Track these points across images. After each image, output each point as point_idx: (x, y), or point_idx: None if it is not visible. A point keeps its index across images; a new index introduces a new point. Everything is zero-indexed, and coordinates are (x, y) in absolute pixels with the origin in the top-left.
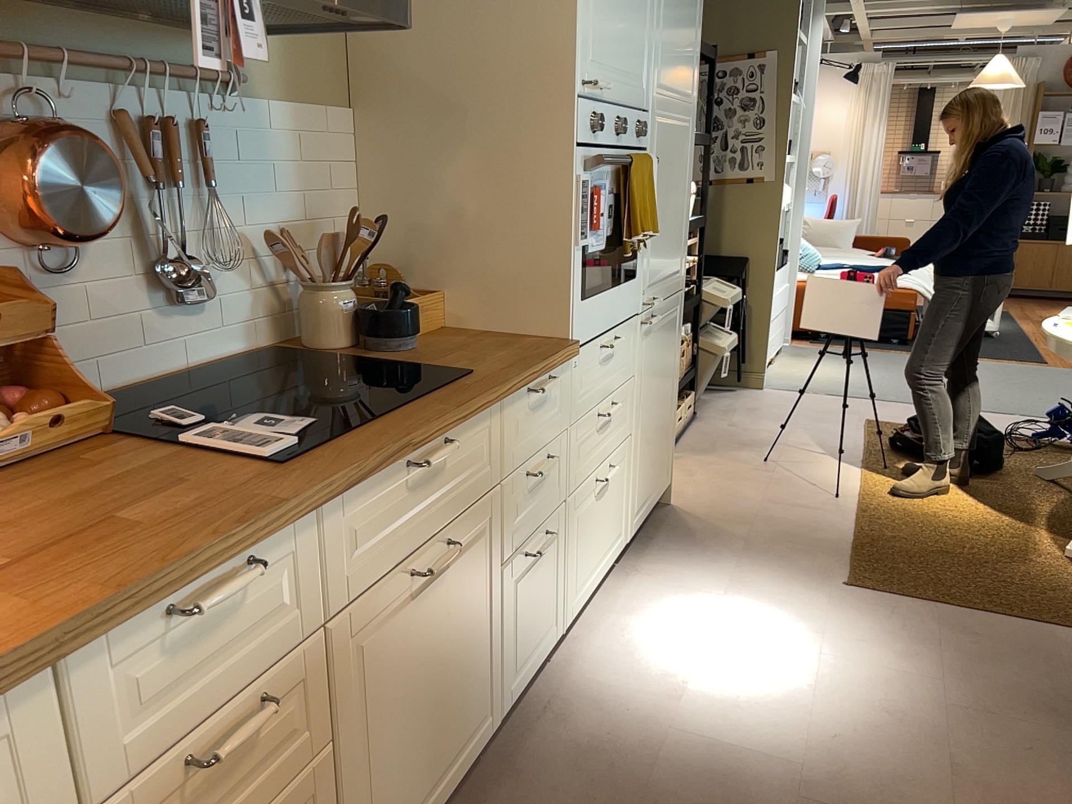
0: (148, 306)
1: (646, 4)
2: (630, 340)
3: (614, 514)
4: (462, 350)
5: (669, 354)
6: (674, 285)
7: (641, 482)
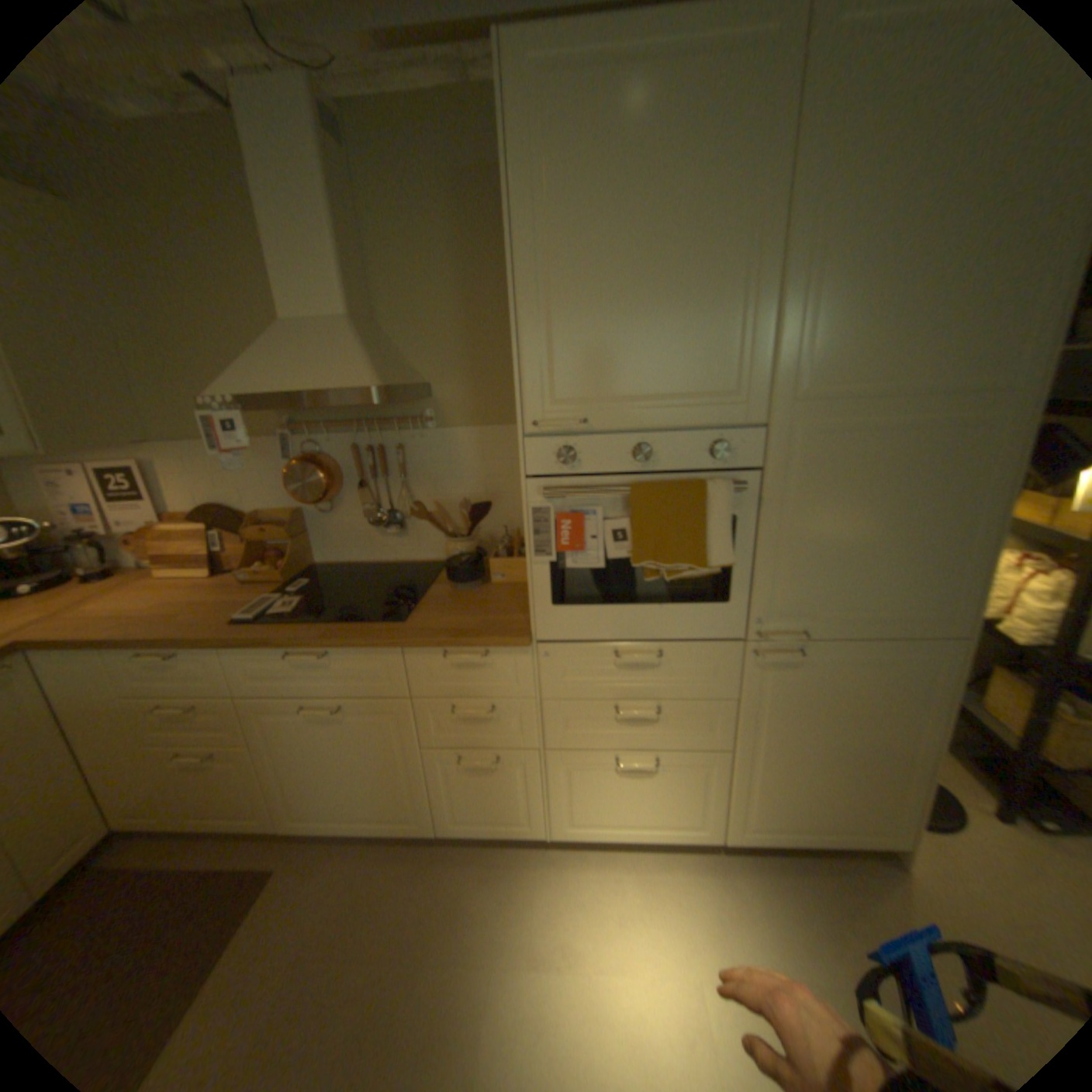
0: (374, 530)
1: (740, 298)
2: (713, 662)
3: (676, 806)
4: (466, 606)
5: (891, 707)
6: (908, 630)
7: (768, 809)
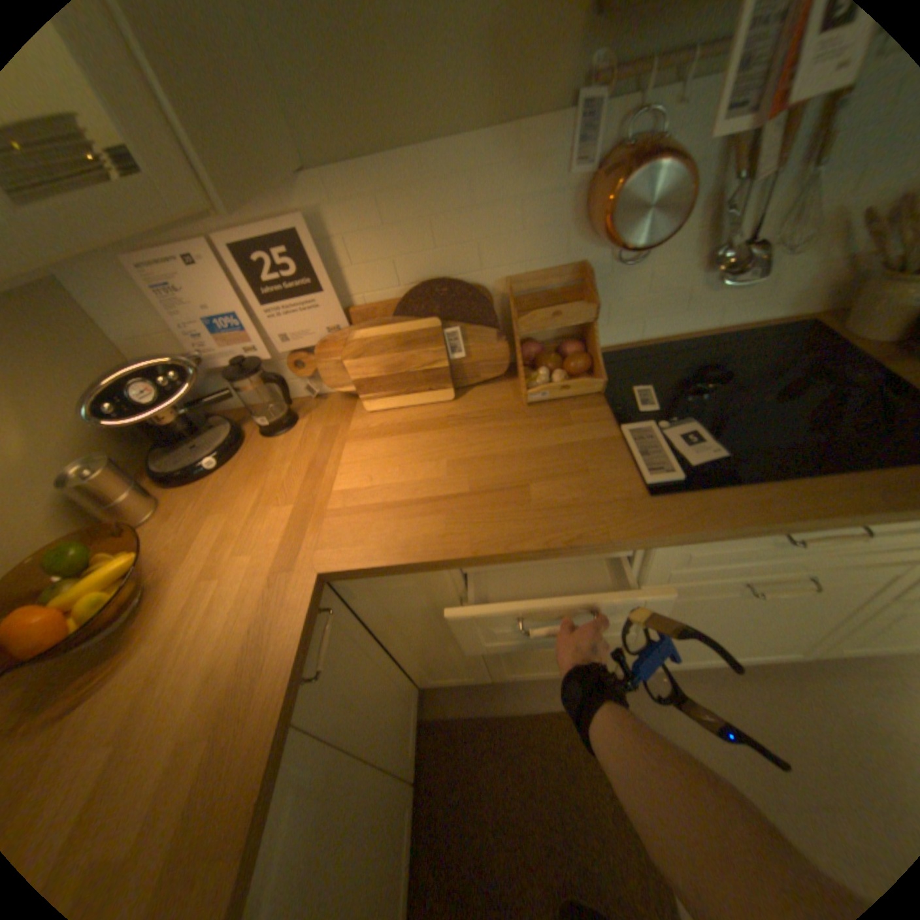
0: (701, 280)
1: None
2: None
3: None
4: None
5: None
6: None
7: None
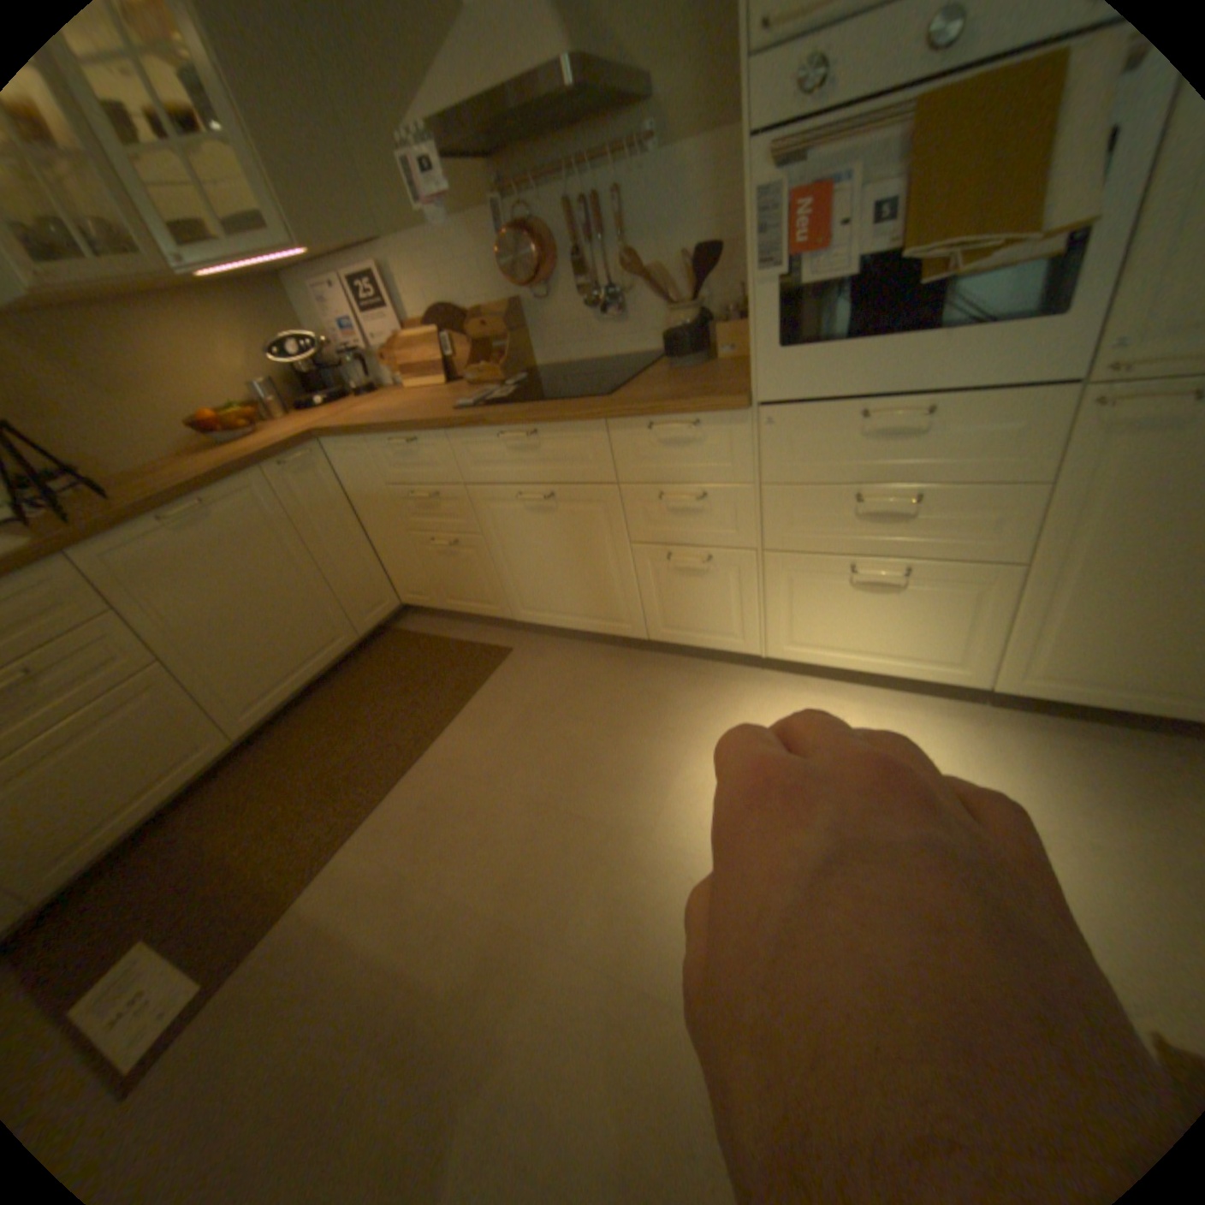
0: (591, 315)
1: None
2: (1019, 422)
3: (928, 631)
4: (680, 377)
5: None
6: None
7: (1072, 648)
